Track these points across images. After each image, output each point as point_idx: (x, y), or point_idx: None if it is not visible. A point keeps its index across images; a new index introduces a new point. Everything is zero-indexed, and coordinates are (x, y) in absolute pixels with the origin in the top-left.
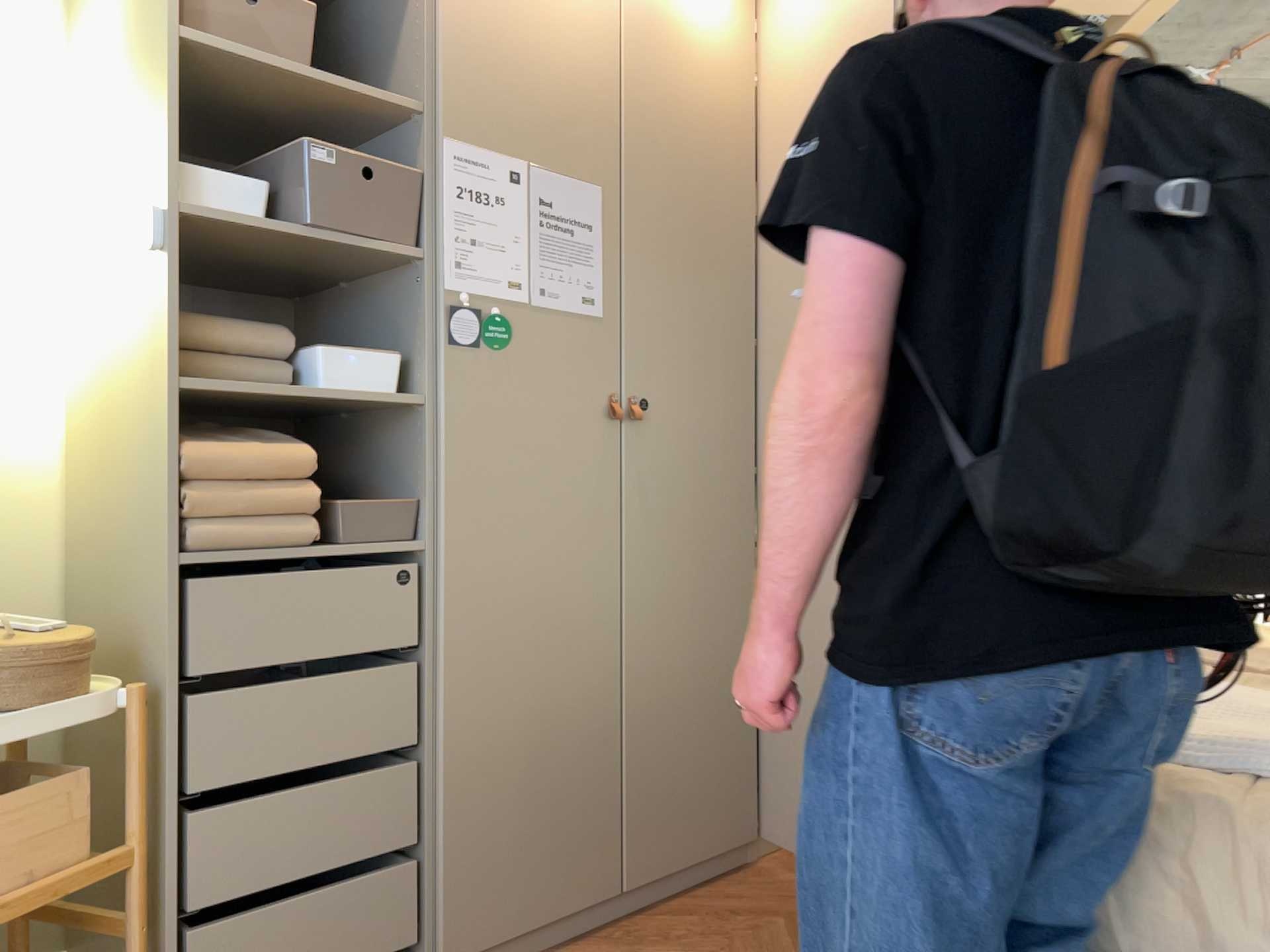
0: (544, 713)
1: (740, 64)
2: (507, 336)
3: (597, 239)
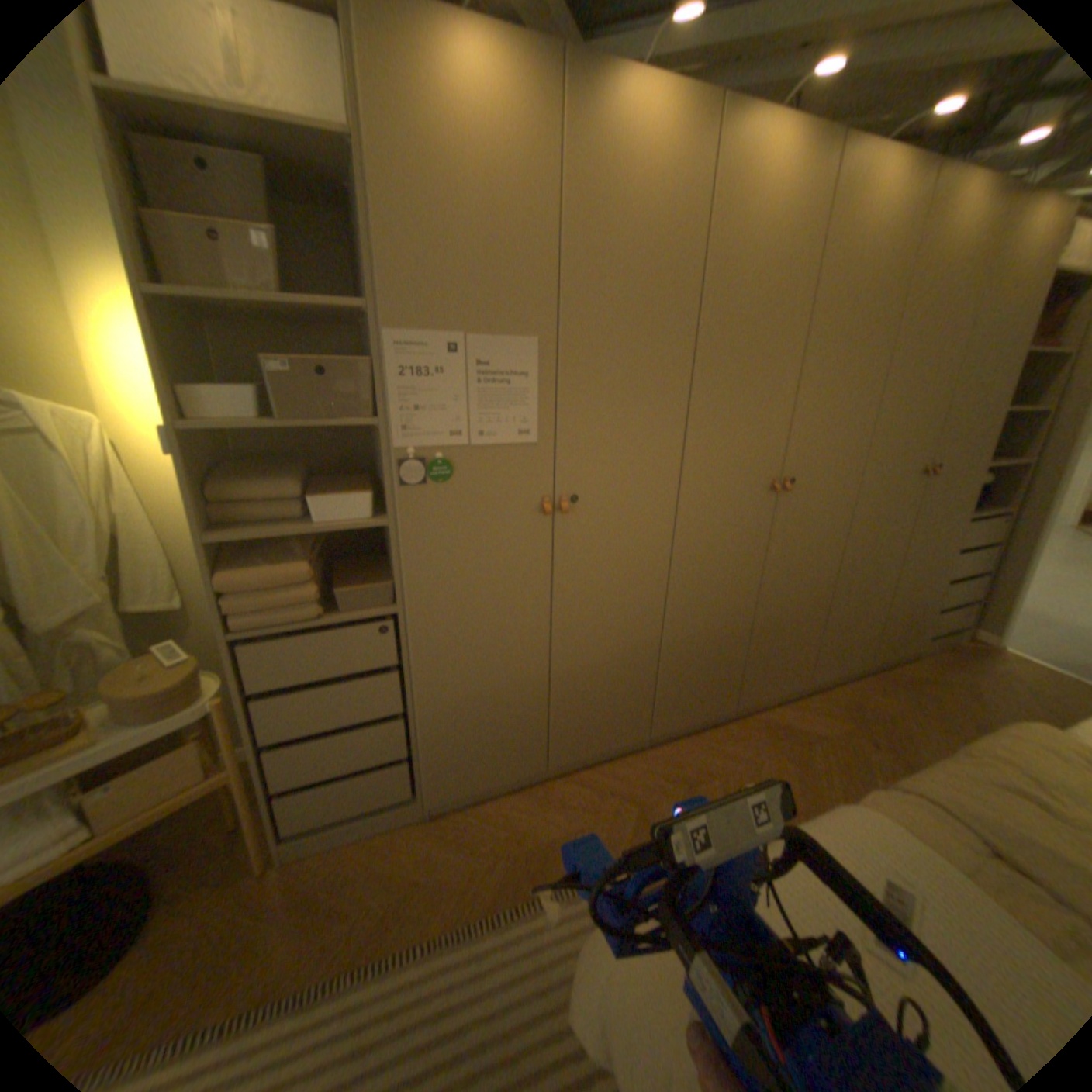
0: (491, 692)
1: (691, 189)
2: (450, 474)
3: (531, 385)
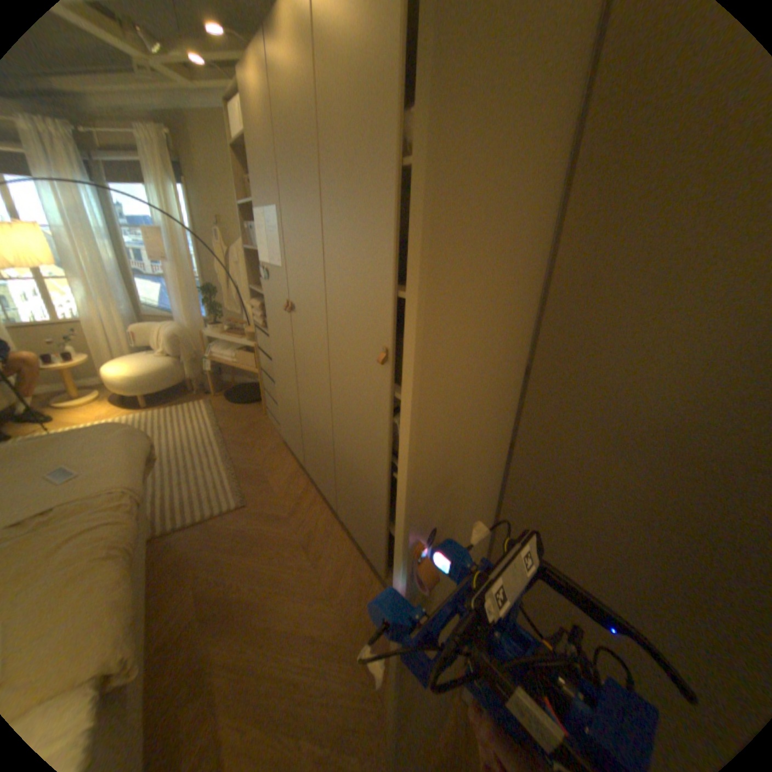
0: (286, 399)
1: (302, 63)
2: (266, 277)
3: (276, 234)
